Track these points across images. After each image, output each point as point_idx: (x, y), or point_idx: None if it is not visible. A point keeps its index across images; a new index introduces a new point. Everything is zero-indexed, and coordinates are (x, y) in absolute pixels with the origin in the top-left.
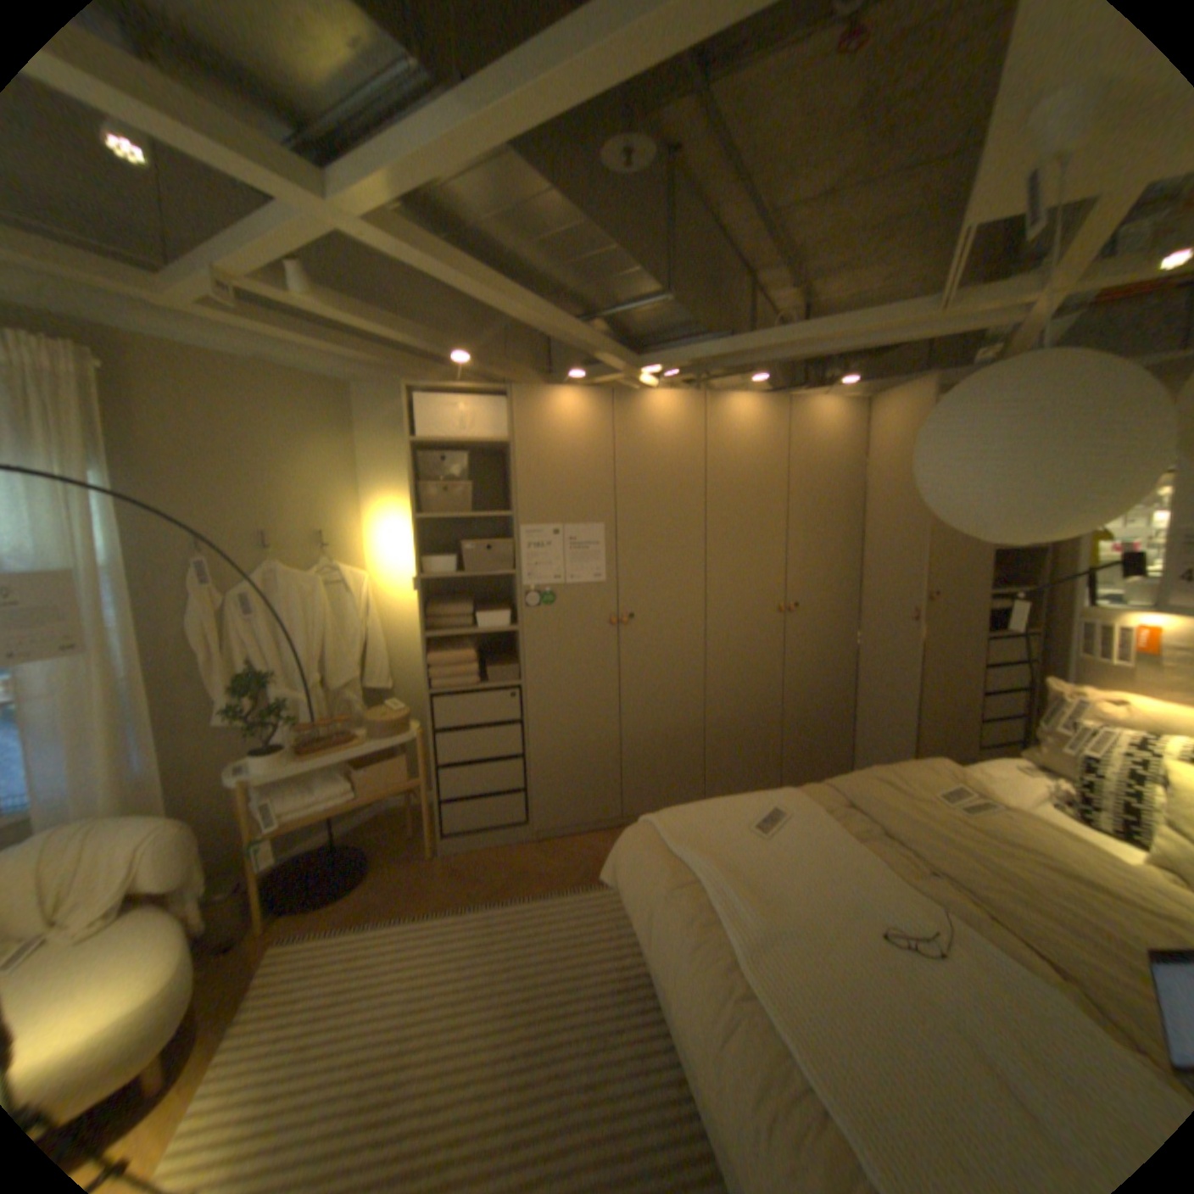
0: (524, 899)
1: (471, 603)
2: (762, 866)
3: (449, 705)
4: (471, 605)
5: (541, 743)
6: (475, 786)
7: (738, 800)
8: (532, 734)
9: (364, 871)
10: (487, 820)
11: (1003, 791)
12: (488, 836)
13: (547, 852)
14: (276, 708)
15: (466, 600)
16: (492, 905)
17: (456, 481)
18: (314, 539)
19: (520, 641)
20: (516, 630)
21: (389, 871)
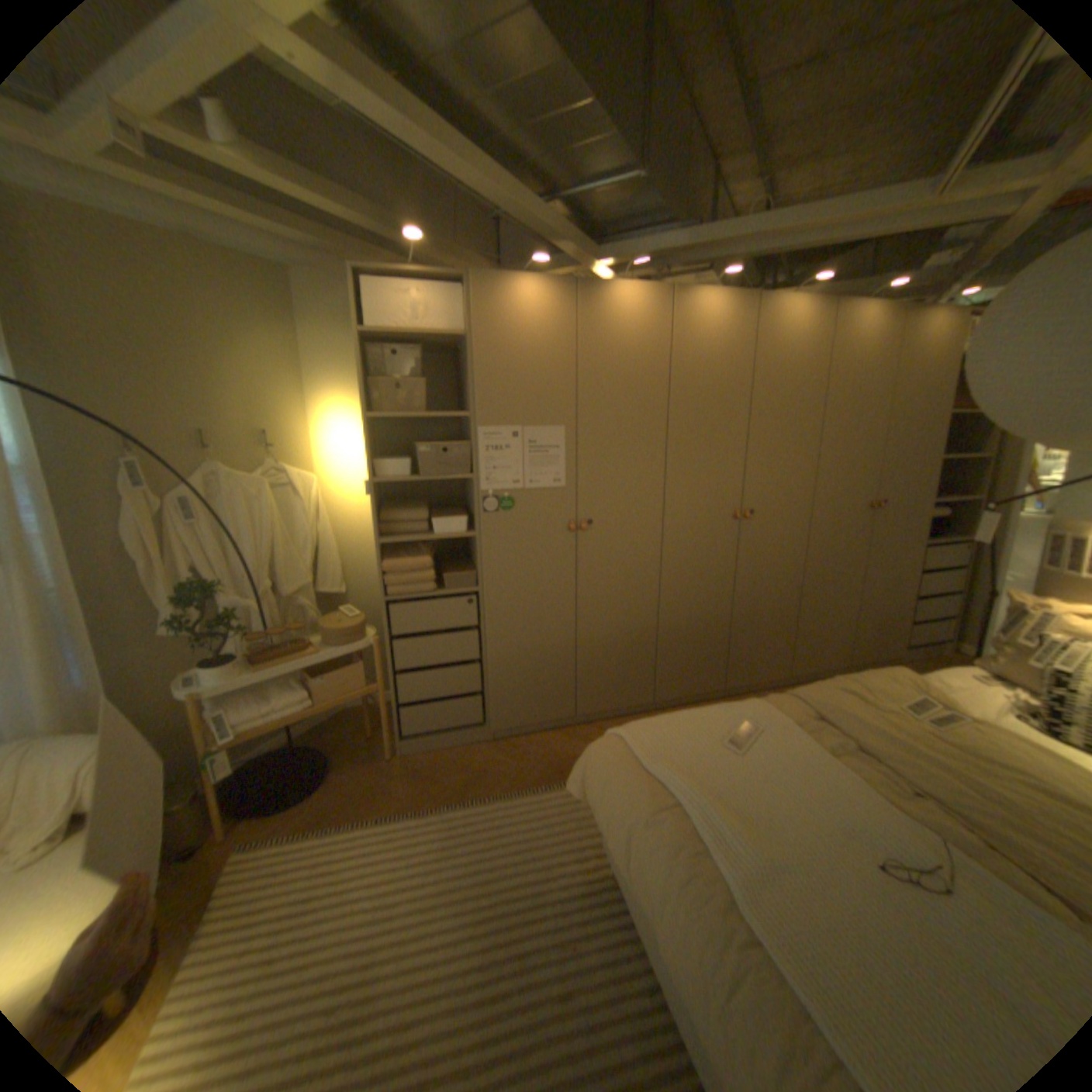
0: (485, 799)
1: (426, 508)
2: (742, 785)
3: (406, 611)
4: (426, 510)
5: (498, 647)
6: (433, 689)
7: (706, 712)
8: (490, 639)
9: (325, 771)
10: (445, 721)
11: (964, 701)
12: (447, 736)
13: (504, 750)
14: (225, 616)
15: (421, 504)
16: (453, 805)
17: (409, 377)
18: (258, 437)
19: (478, 547)
20: (473, 536)
21: (349, 771)
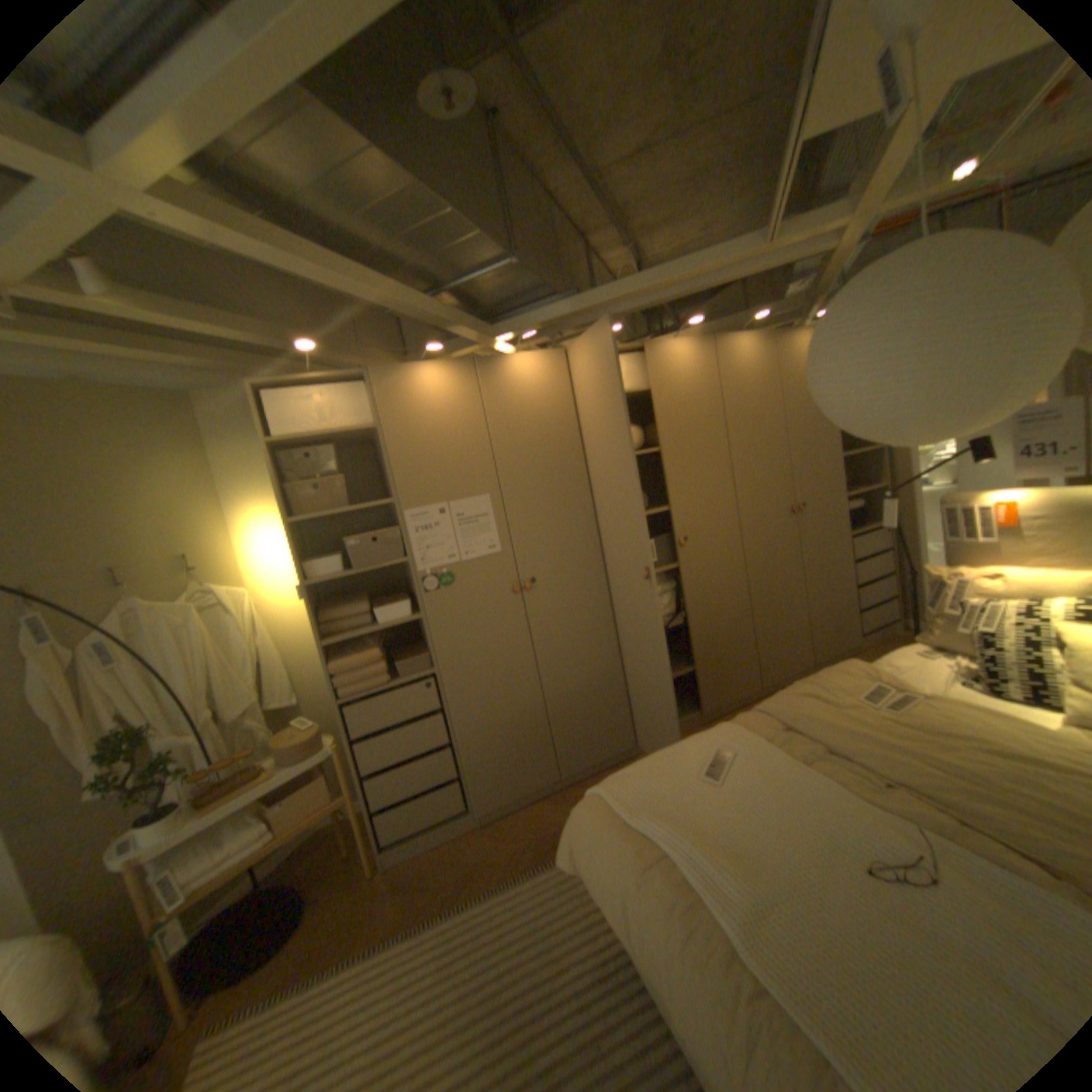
0: (480, 896)
1: (367, 599)
2: (725, 819)
3: (363, 710)
4: (367, 601)
5: (467, 726)
6: (406, 787)
7: (680, 748)
8: (457, 720)
9: (301, 909)
10: (426, 819)
11: (914, 679)
12: (430, 835)
13: (494, 835)
14: (160, 762)
15: (361, 596)
16: (447, 913)
17: (327, 475)
18: (178, 562)
19: (426, 627)
20: (420, 617)
21: (329, 902)
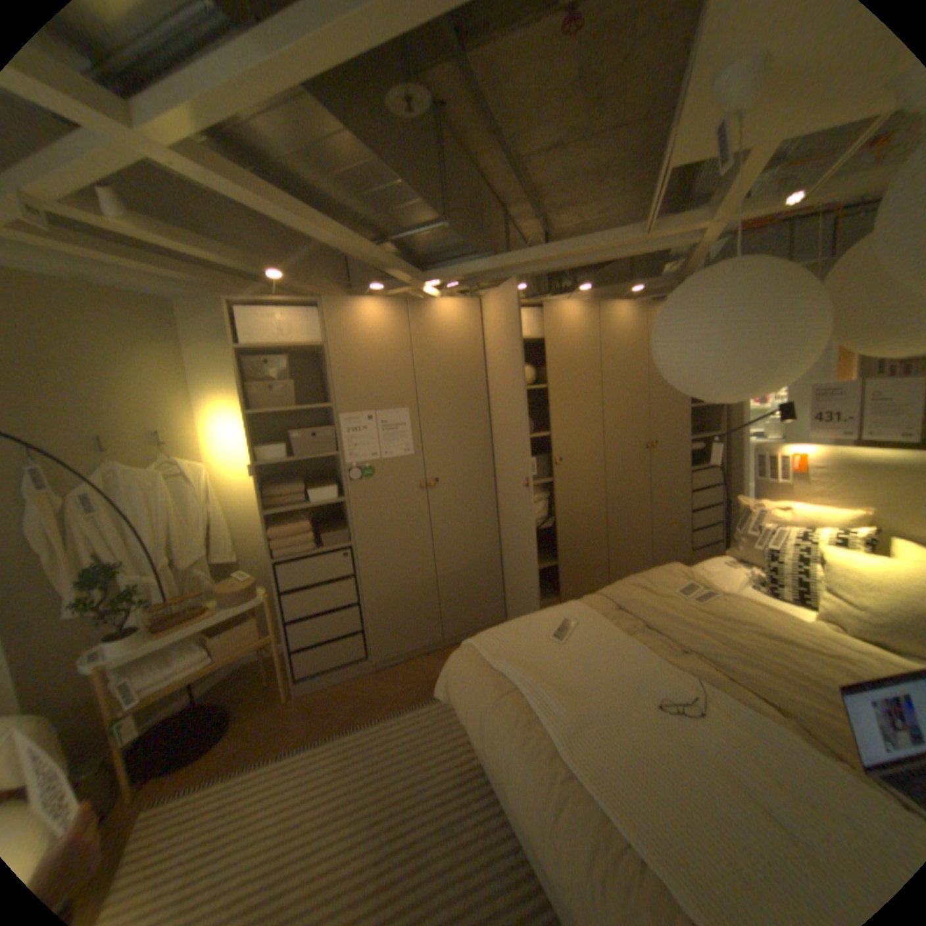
0: (371, 722)
1: (302, 482)
2: (563, 666)
3: (291, 569)
4: (302, 483)
5: (373, 590)
6: (320, 634)
7: (537, 616)
8: (365, 585)
9: (227, 722)
10: (333, 660)
11: (719, 581)
12: (335, 674)
13: (386, 678)
14: (128, 593)
15: (297, 479)
16: (344, 732)
17: (280, 379)
18: (151, 438)
19: (348, 509)
20: (343, 500)
21: (249, 719)
